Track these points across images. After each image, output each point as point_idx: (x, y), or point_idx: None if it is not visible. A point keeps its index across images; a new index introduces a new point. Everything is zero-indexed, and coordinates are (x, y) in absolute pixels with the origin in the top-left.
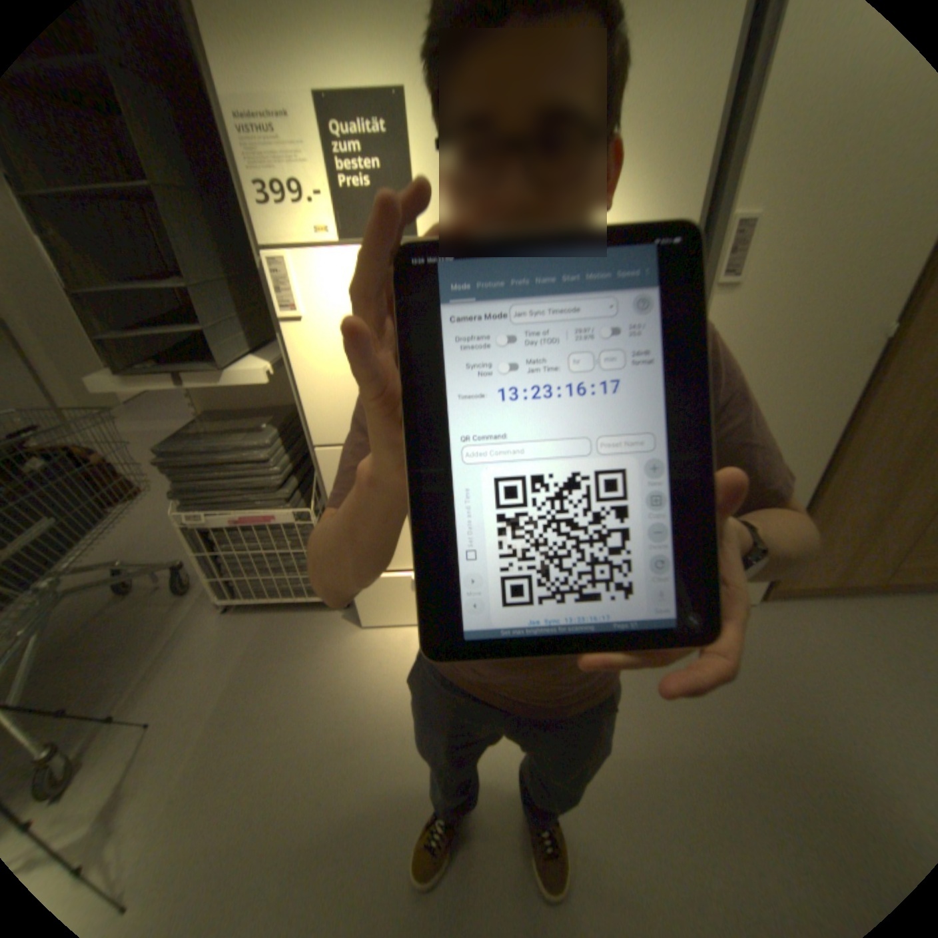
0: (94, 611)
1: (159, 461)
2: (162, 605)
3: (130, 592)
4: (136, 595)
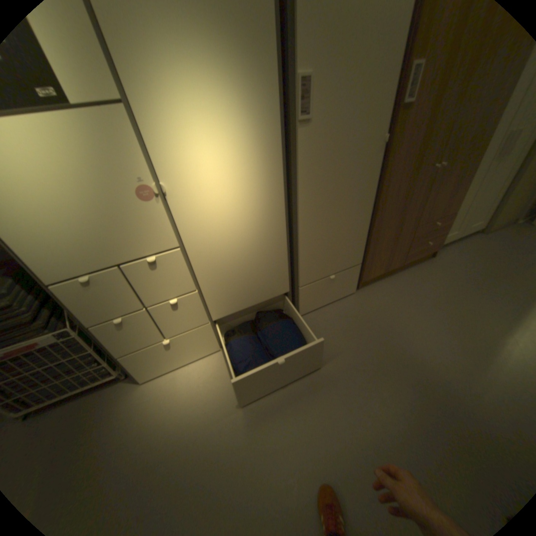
0: None
1: None
2: None
3: None
4: None
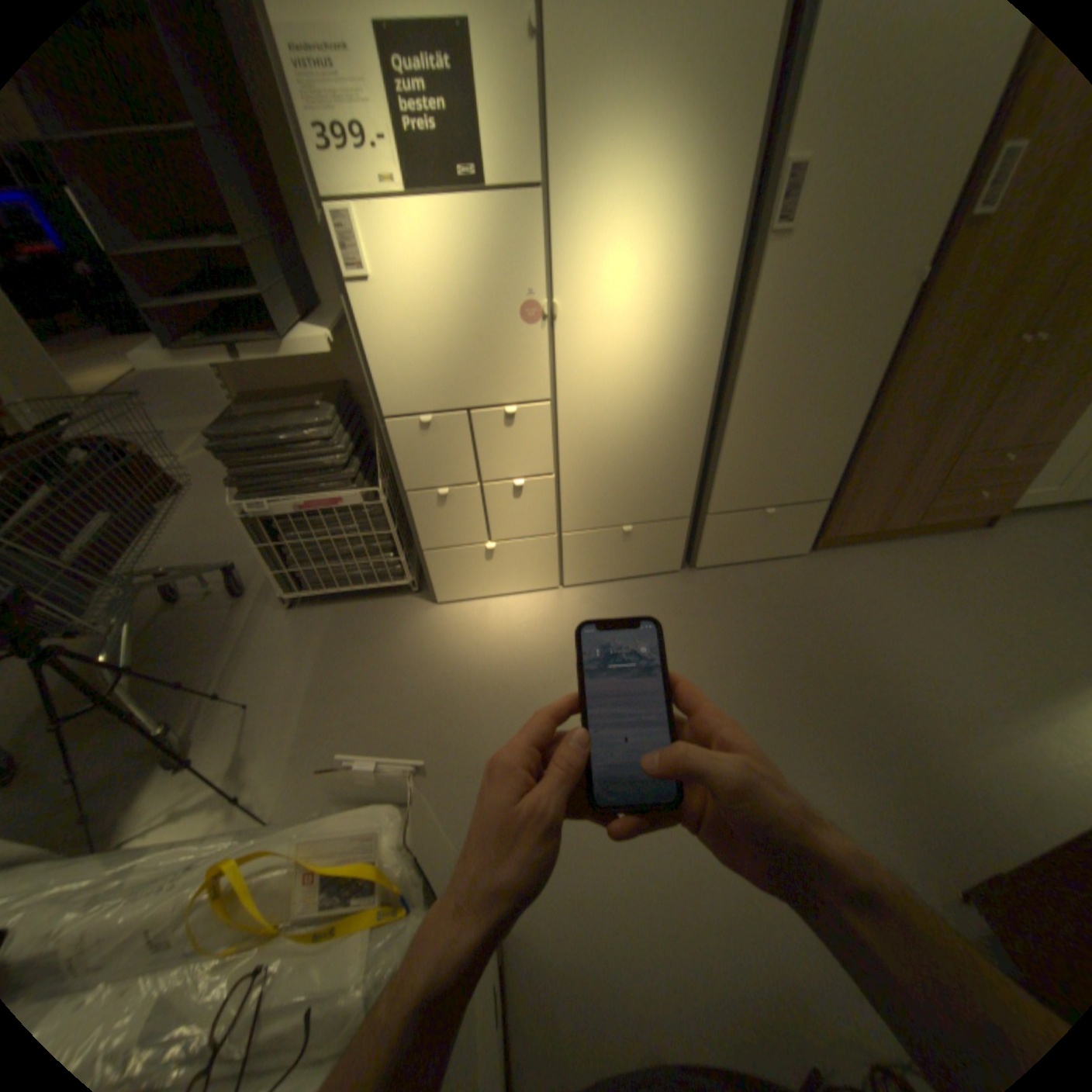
0: (146, 620)
1: (215, 446)
2: (221, 608)
3: (181, 600)
4: (188, 601)
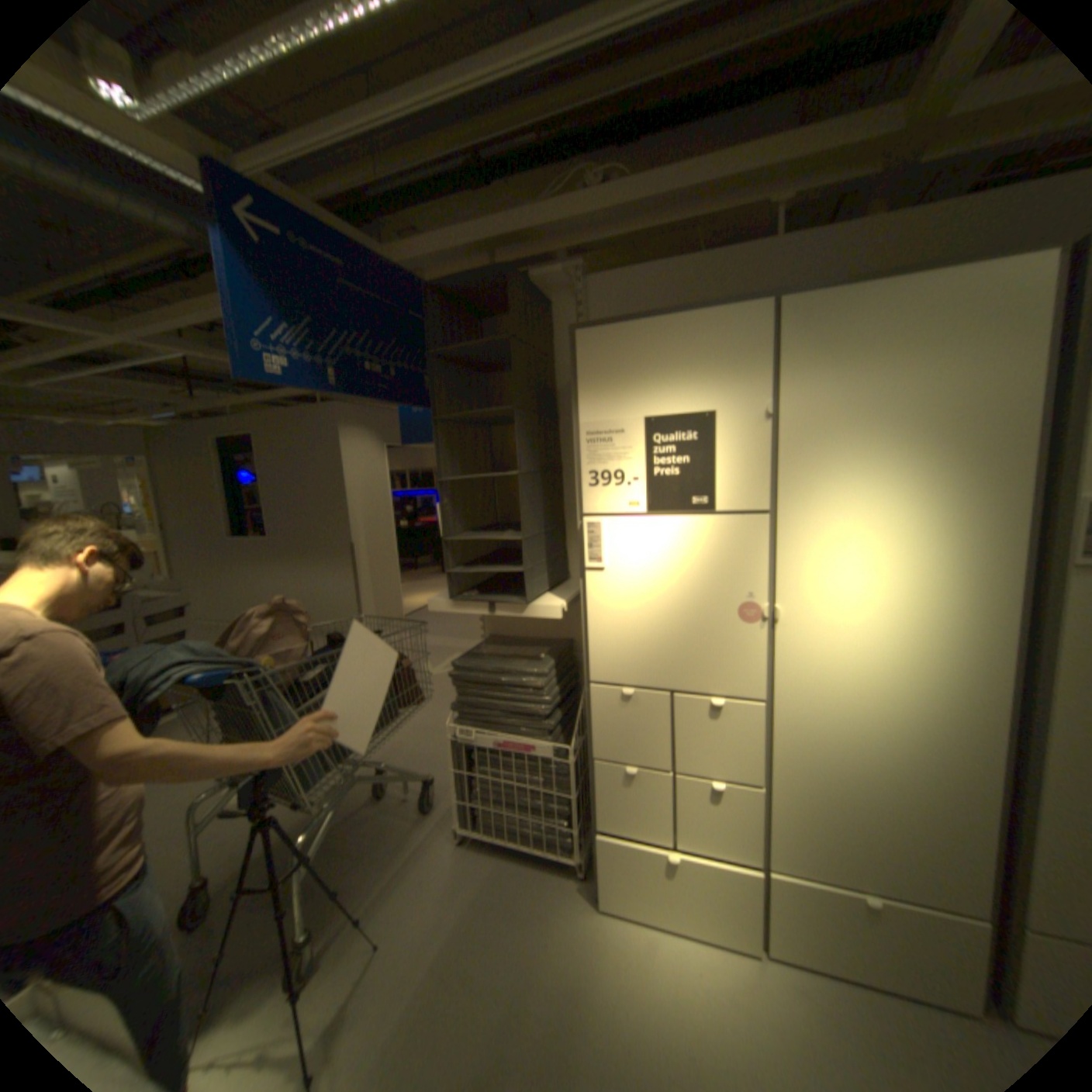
0: (353, 809)
1: (455, 675)
2: (407, 821)
3: (384, 799)
4: (388, 803)
